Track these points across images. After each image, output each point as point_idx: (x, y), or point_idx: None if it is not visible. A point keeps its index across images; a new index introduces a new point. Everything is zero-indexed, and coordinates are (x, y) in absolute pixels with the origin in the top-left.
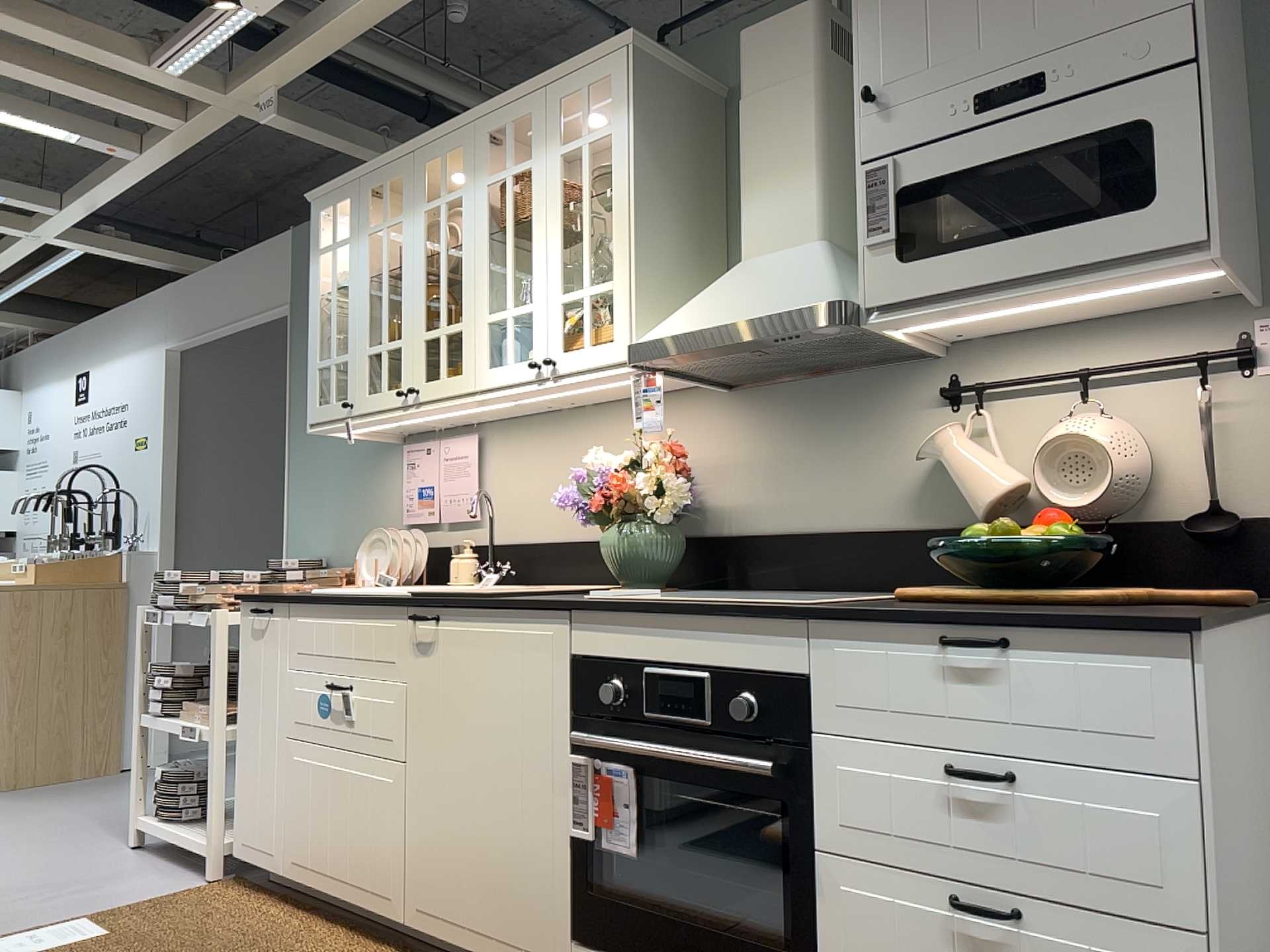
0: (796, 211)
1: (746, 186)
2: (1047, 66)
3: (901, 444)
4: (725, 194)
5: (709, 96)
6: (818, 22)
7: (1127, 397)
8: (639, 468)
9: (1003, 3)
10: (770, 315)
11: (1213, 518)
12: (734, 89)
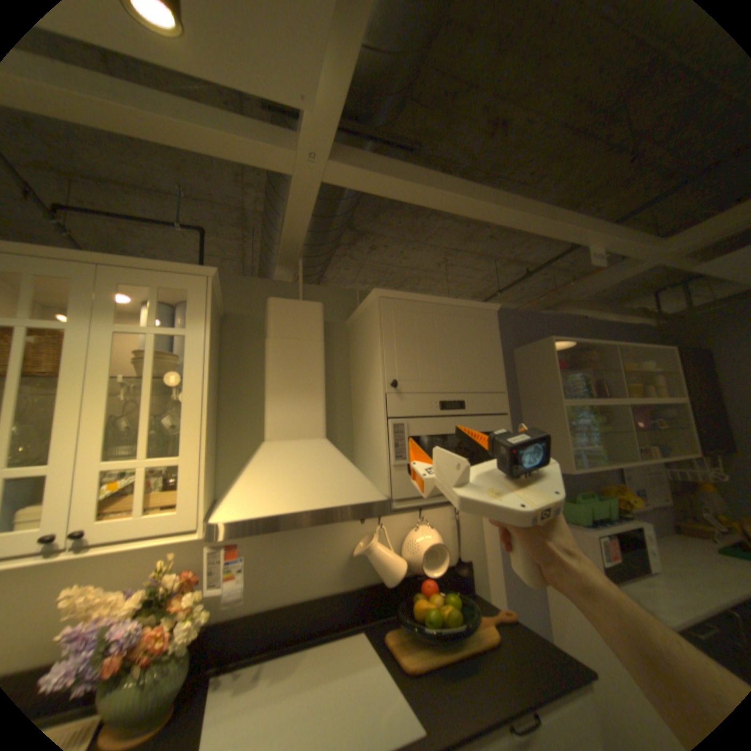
0: (310, 417)
1: (274, 392)
2: (466, 398)
3: (335, 542)
4: (220, 376)
5: (219, 313)
6: (323, 314)
7: (429, 515)
8: (154, 604)
9: (449, 363)
10: (346, 506)
11: (460, 565)
12: (230, 312)
